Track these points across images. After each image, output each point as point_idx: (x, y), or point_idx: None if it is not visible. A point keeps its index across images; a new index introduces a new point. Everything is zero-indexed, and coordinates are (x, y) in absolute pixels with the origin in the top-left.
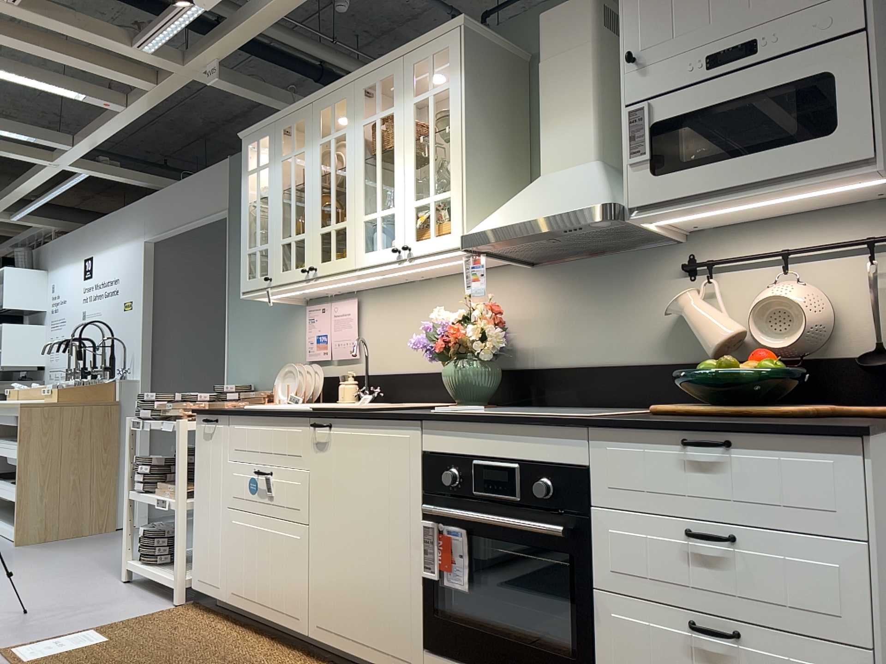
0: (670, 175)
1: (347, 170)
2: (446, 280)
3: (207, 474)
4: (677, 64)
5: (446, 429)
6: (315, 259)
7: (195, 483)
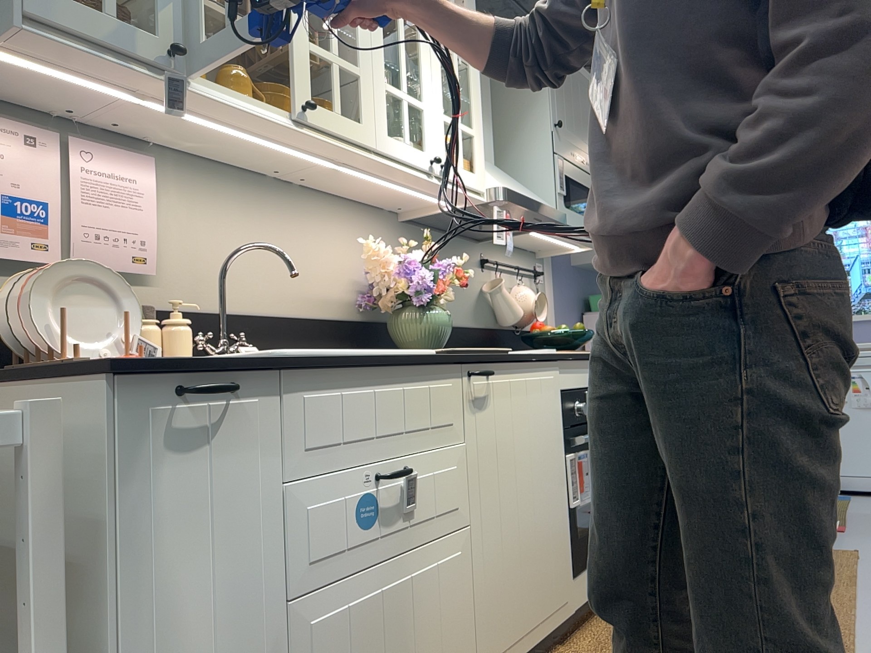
0: (570, 211)
1: None
2: (315, 197)
3: (189, 554)
4: (570, 147)
5: (572, 367)
6: (303, 90)
7: (106, 616)
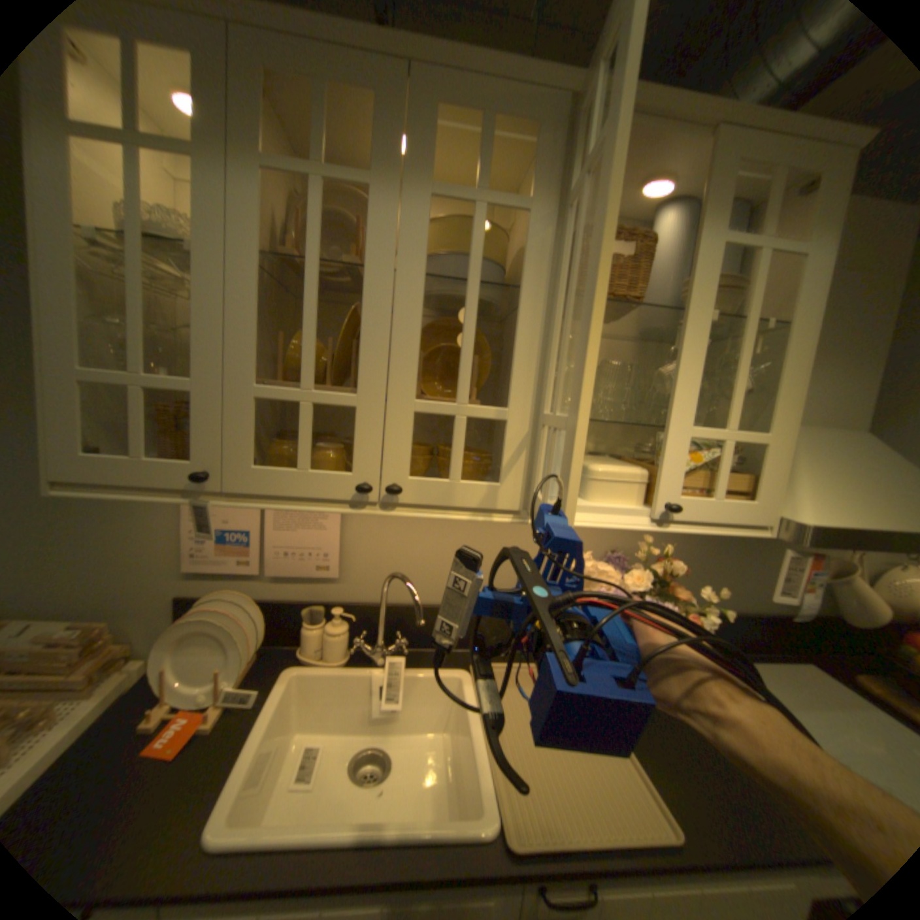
0: None
1: (524, 298)
2: None
3: None
4: None
5: None
6: (397, 465)
7: None
